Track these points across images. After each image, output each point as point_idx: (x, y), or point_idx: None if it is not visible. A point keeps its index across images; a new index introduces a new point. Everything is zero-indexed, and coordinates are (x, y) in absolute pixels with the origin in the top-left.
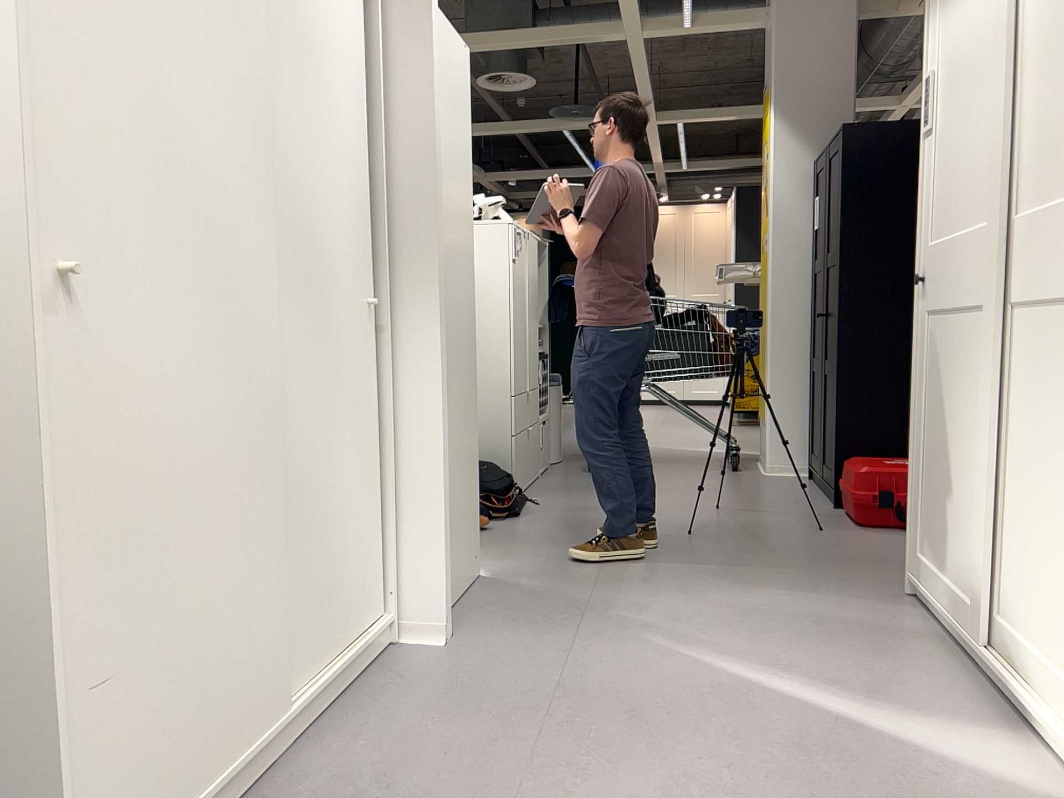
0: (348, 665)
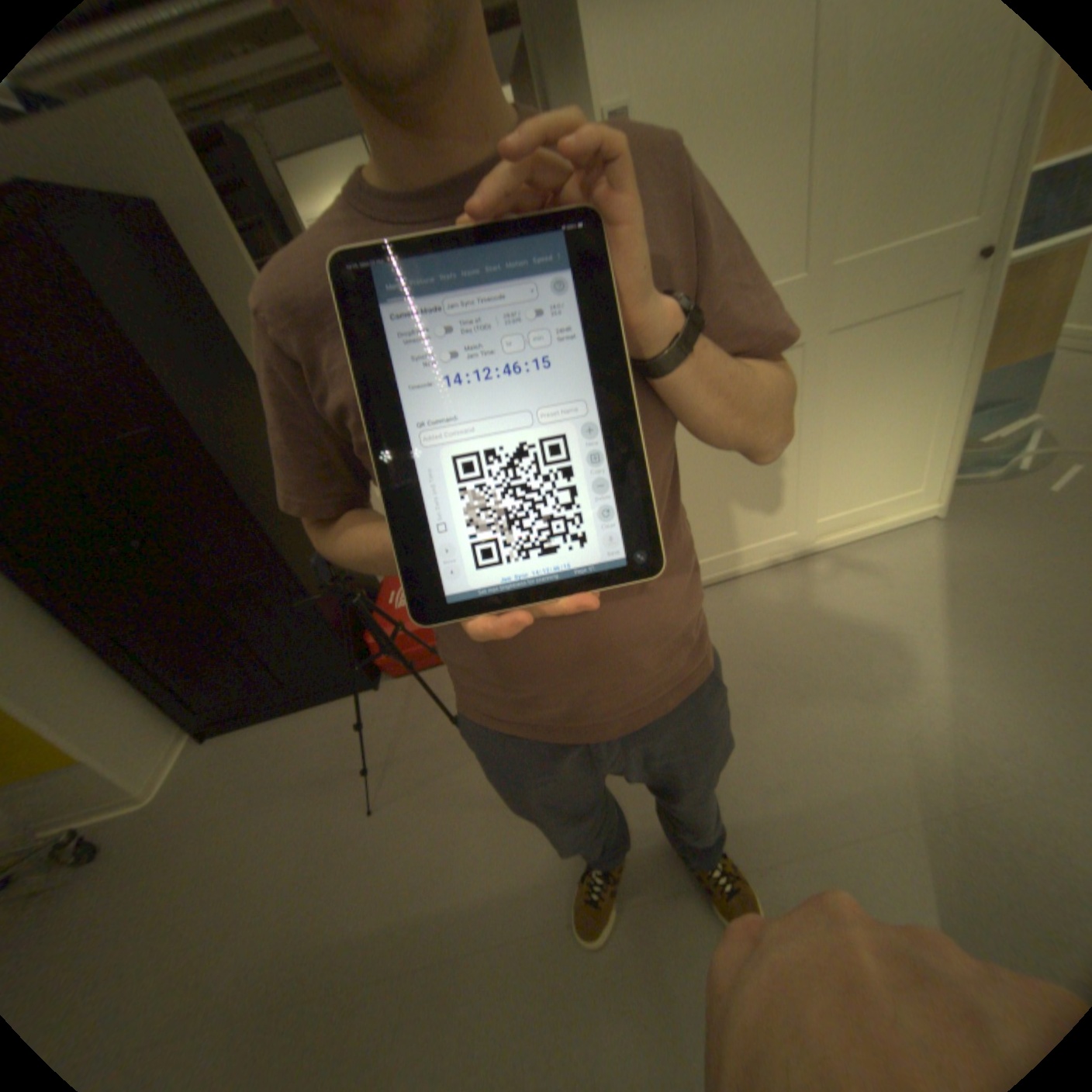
0: None
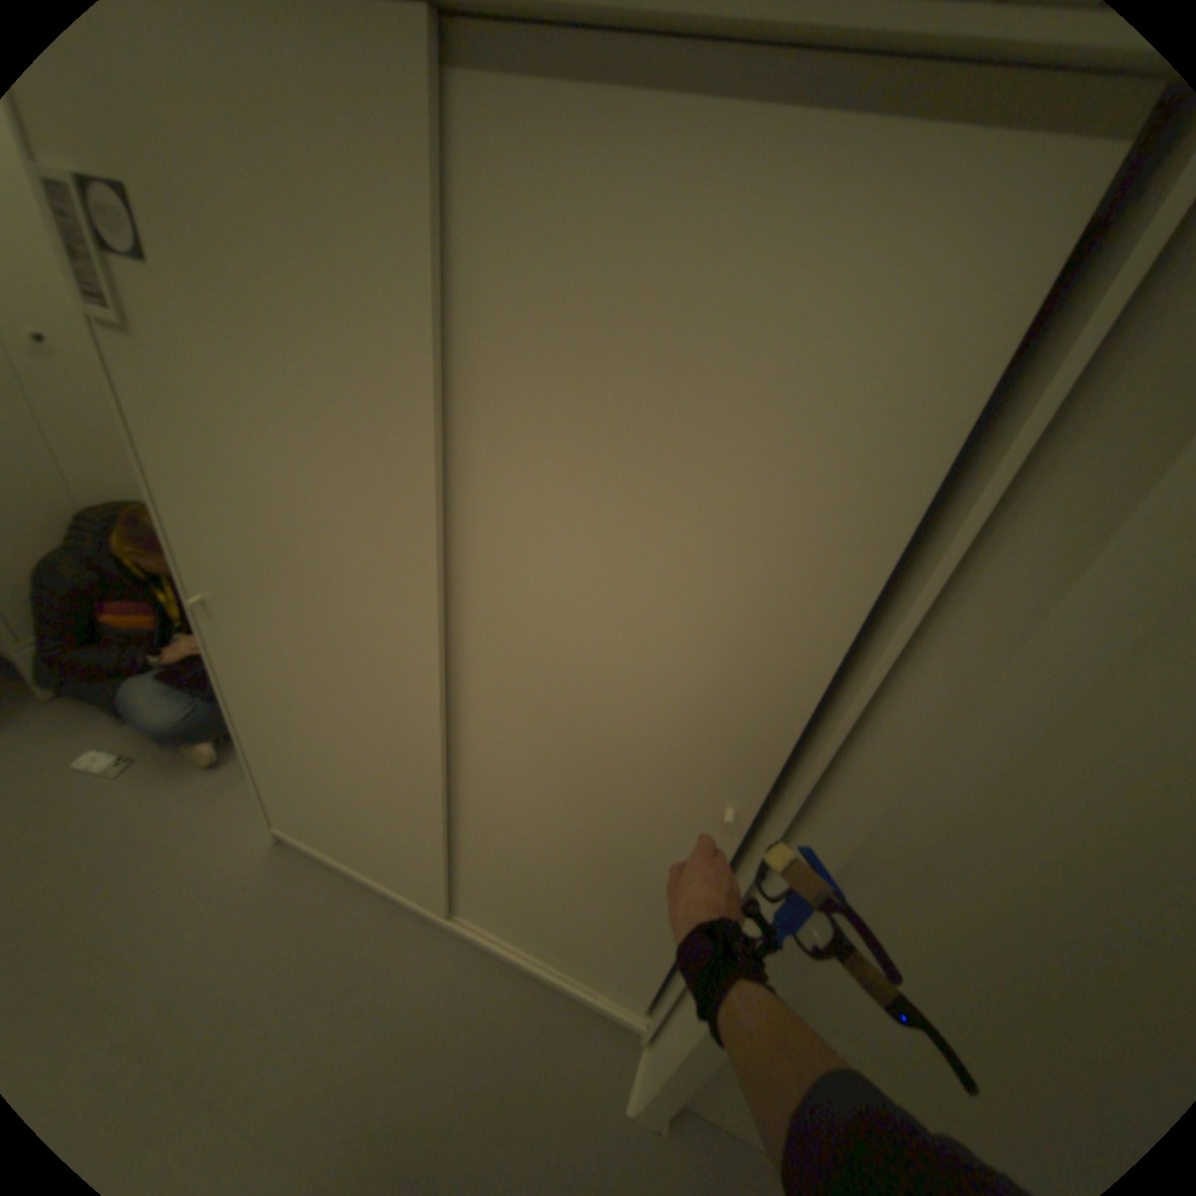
0: (513, 964)
